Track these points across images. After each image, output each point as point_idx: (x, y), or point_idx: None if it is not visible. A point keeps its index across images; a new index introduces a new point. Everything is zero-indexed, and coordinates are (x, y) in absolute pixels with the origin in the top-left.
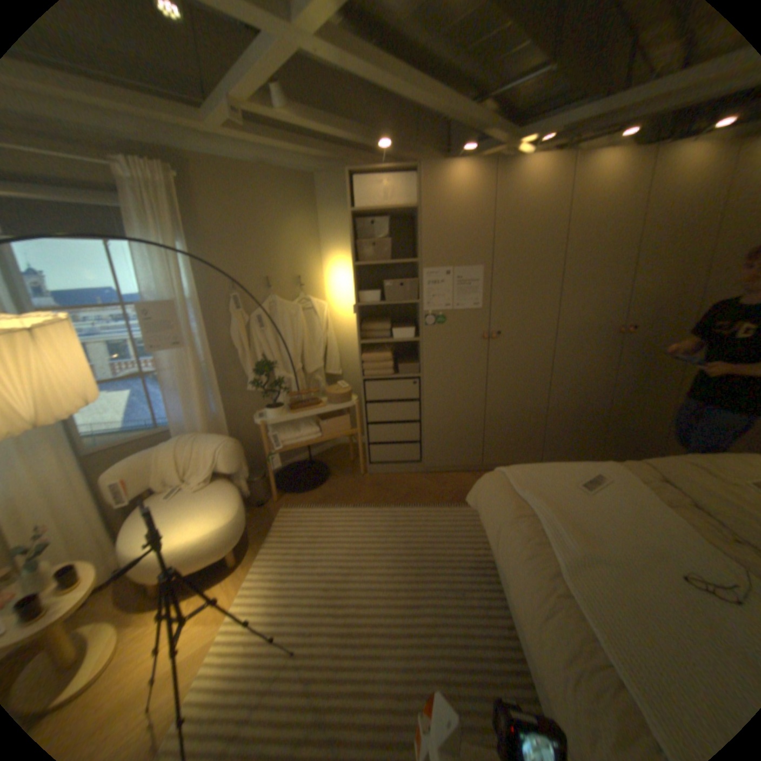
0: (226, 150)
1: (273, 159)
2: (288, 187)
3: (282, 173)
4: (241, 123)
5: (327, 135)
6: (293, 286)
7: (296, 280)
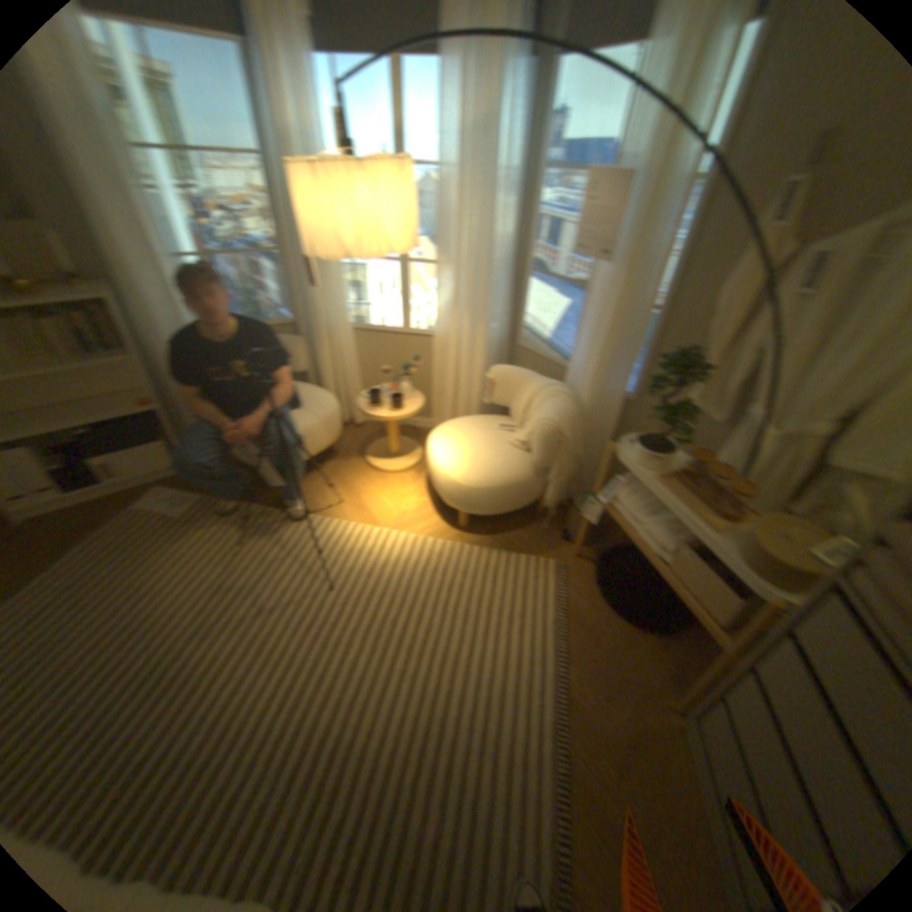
0: None
1: None
2: None
3: None
4: None
5: None
6: None
7: None
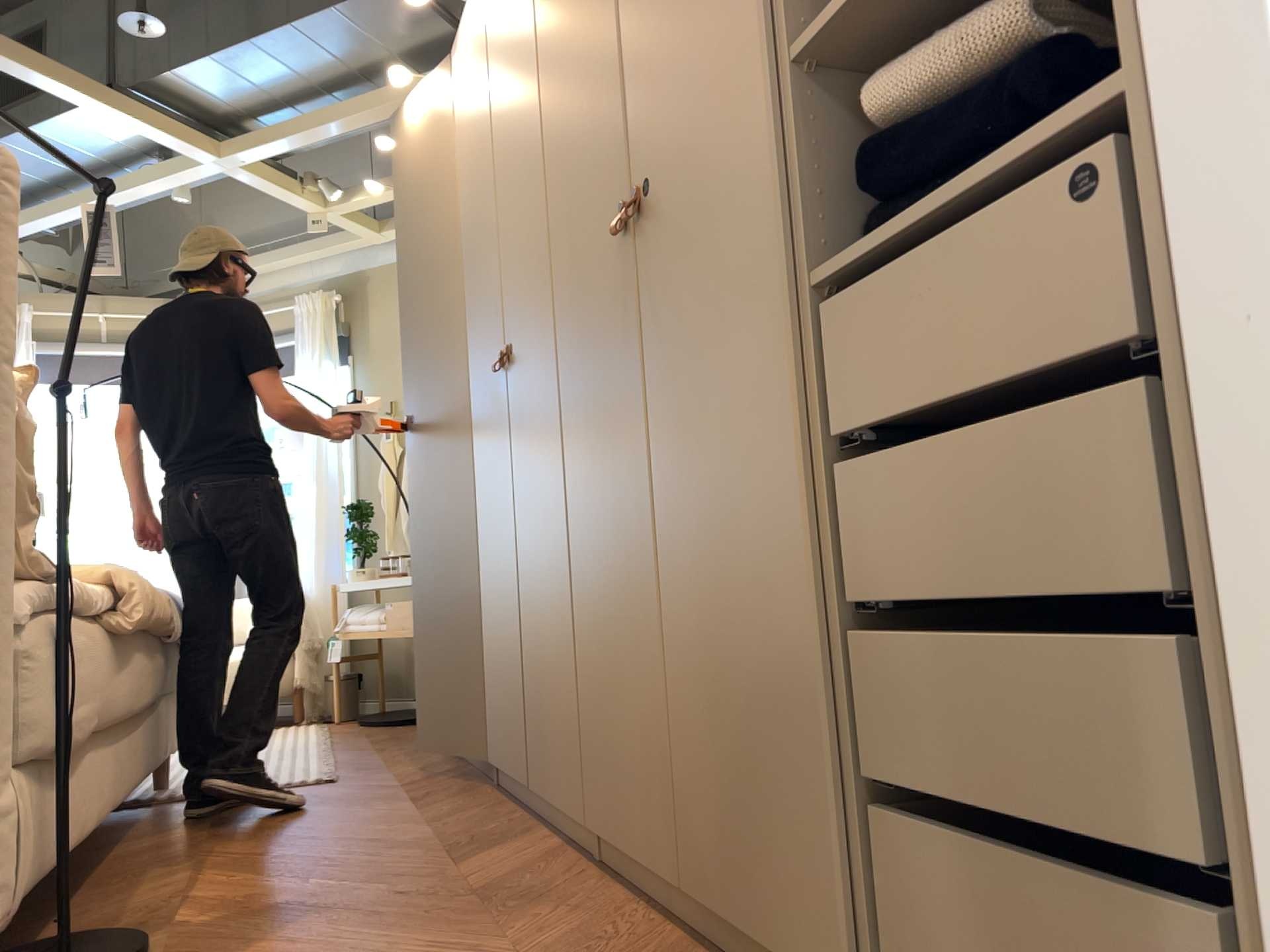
0: None
1: None
2: None
3: None
4: (334, 234)
5: None
6: None
7: None
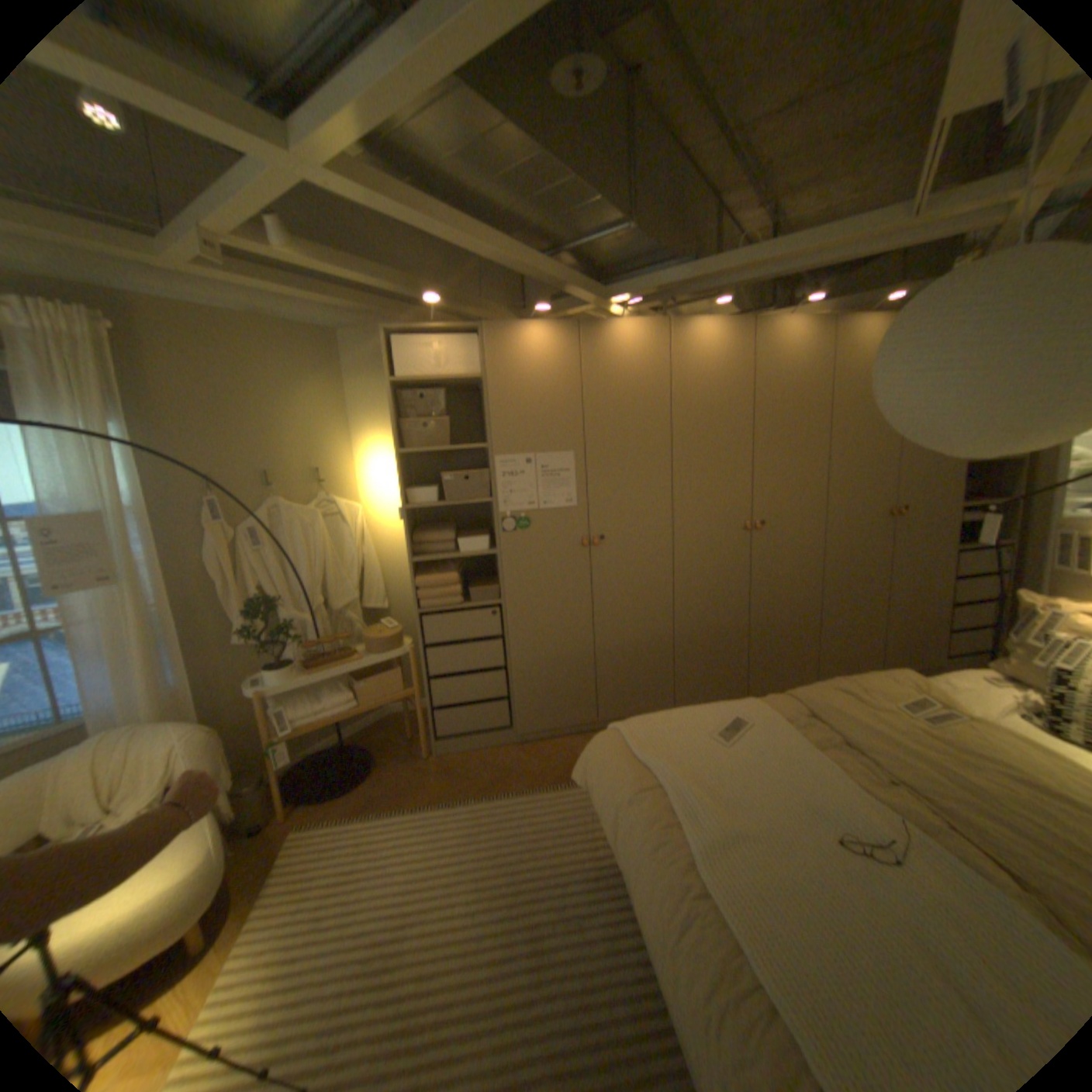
0: (198, 295)
1: (273, 309)
2: (297, 348)
3: (288, 328)
4: (221, 263)
5: (353, 283)
6: (307, 484)
7: (312, 474)
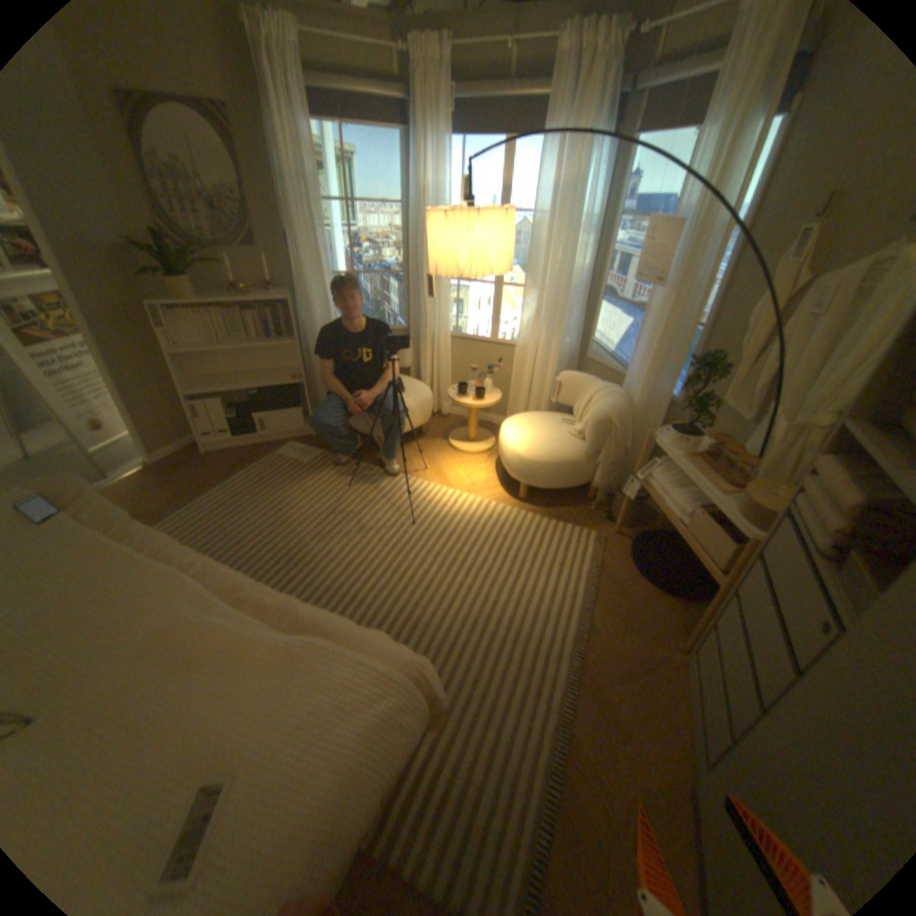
0: None
1: None
2: None
3: None
4: None
5: None
6: None
7: None
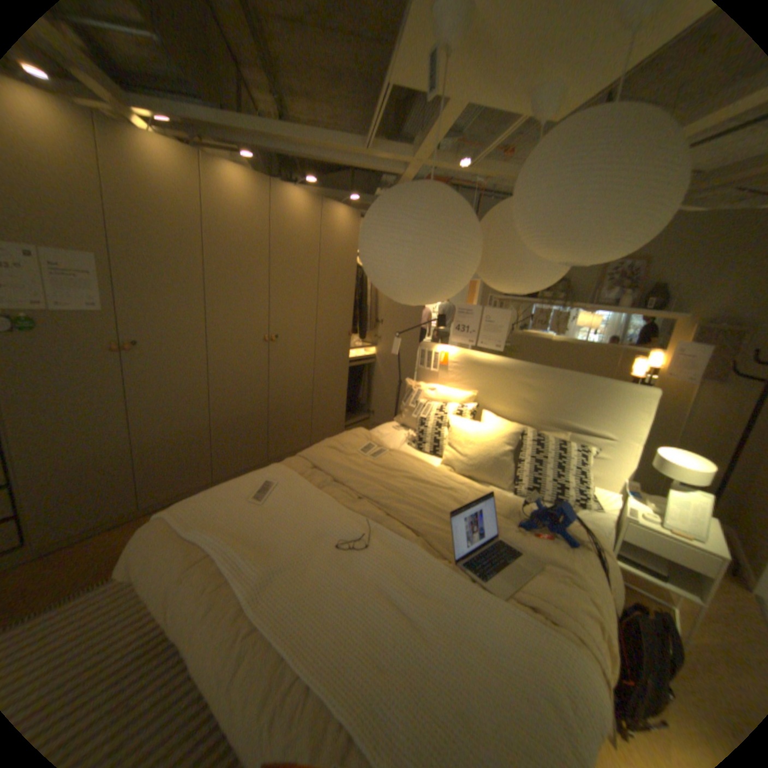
0: None
1: None
2: None
3: None
4: None
5: None
6: None
7: None
